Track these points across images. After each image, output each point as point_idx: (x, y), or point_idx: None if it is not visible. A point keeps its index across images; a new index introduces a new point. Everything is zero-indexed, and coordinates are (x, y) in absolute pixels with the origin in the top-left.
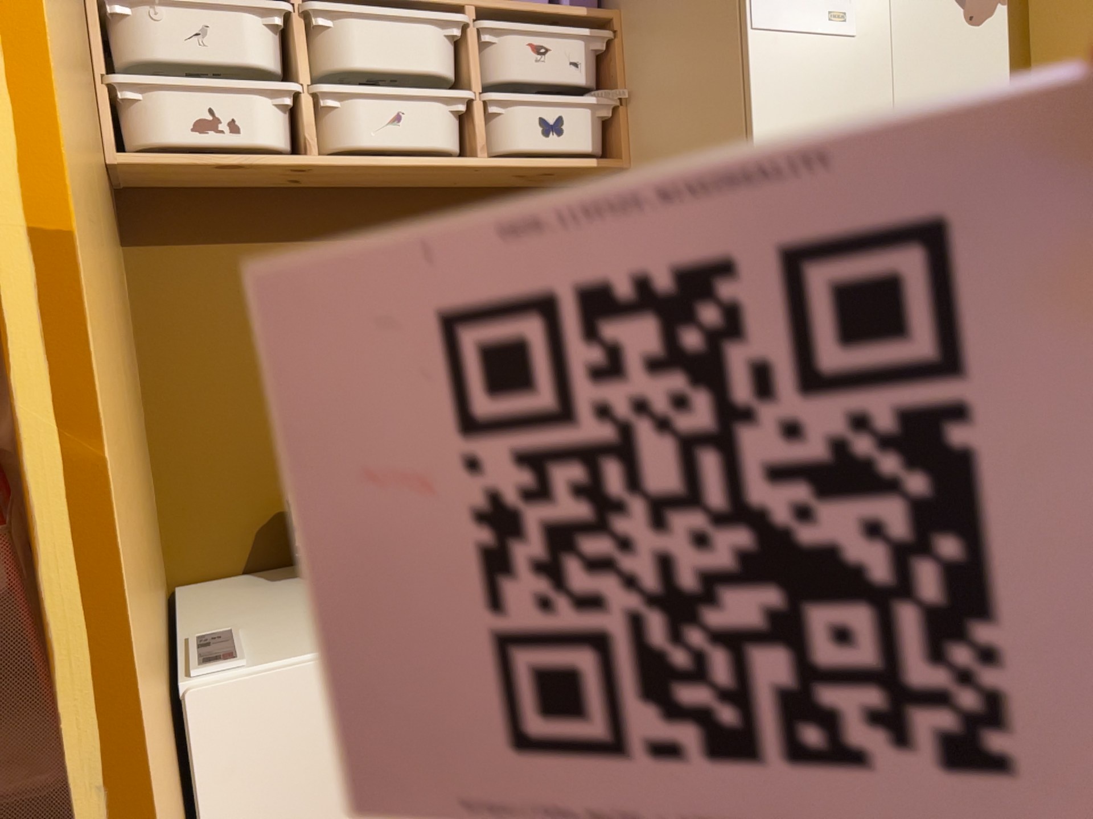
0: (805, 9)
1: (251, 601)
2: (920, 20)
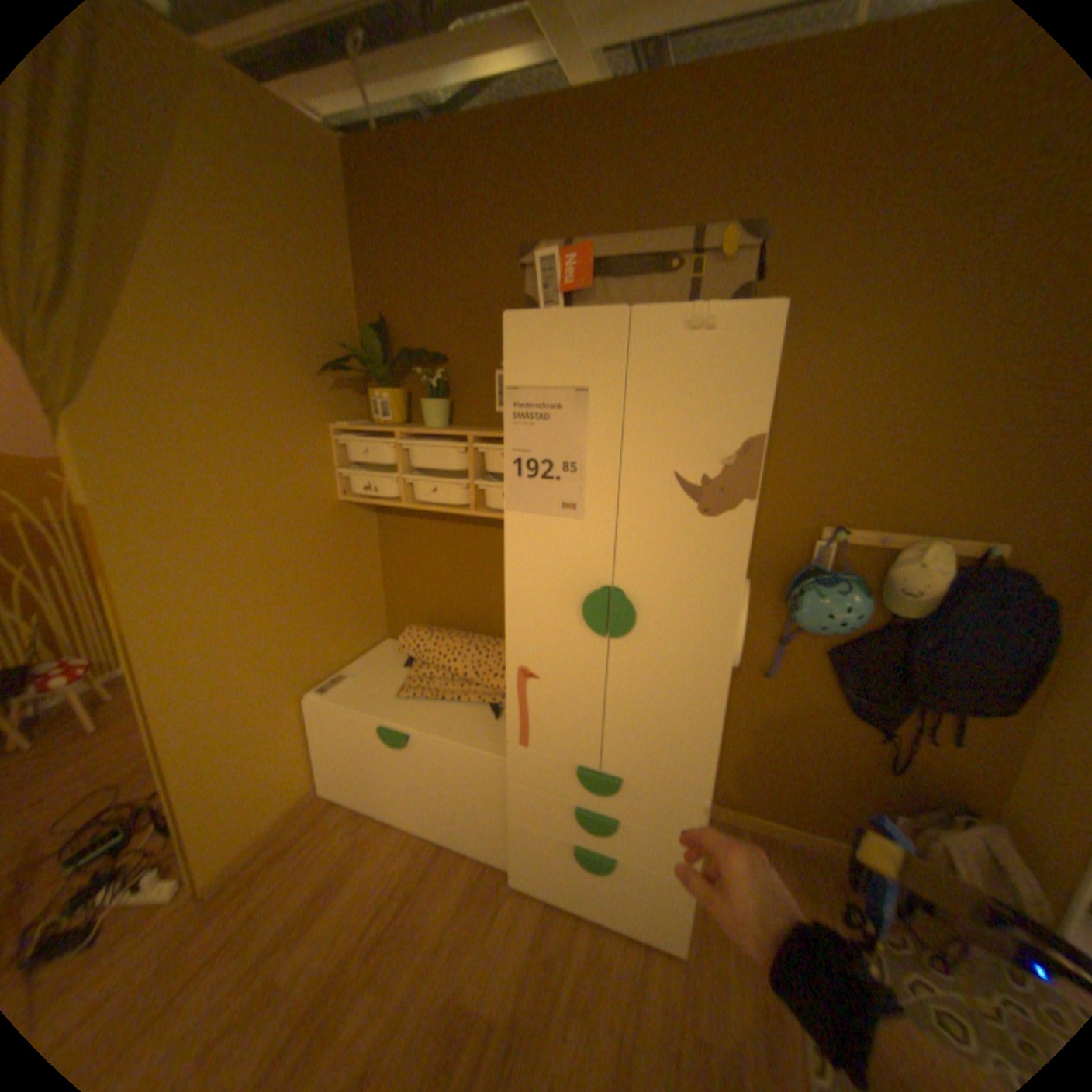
0: (543, 500)
1: (382, 661)
2: (645, 510)
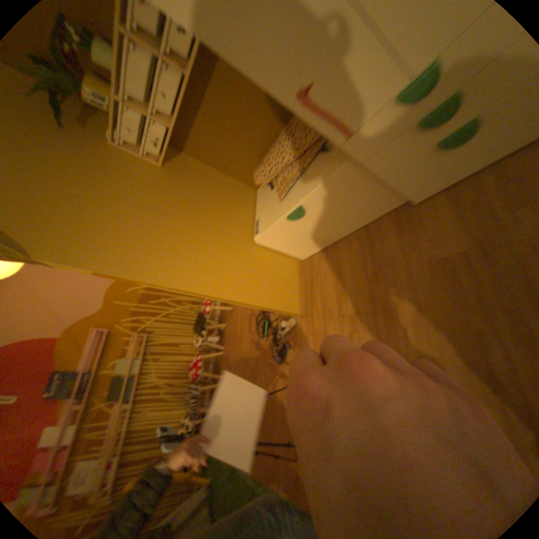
0: None
1: (264, 198)
2: None
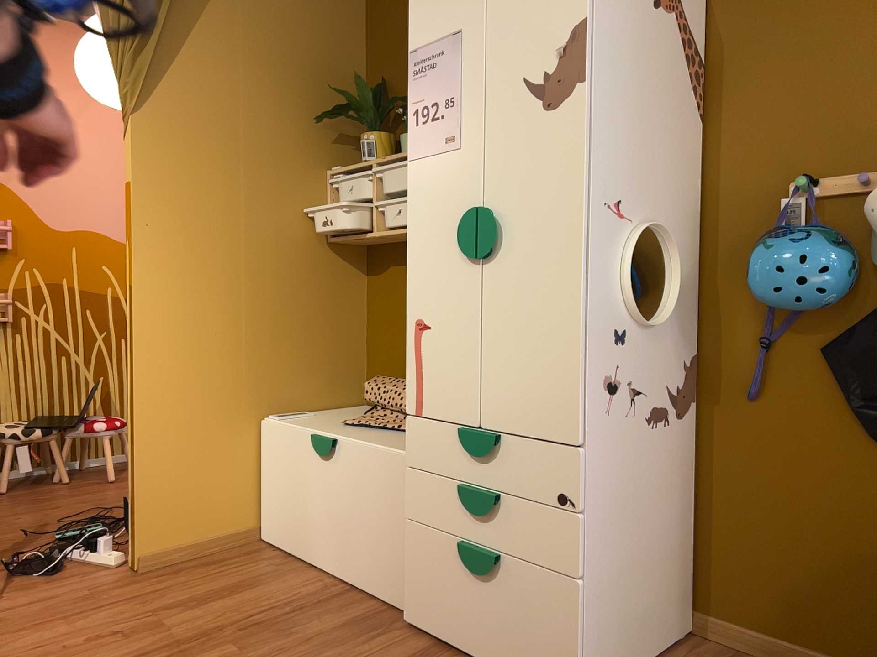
0: (433, 140)
1: (346, 412)
2: (505, 121)
